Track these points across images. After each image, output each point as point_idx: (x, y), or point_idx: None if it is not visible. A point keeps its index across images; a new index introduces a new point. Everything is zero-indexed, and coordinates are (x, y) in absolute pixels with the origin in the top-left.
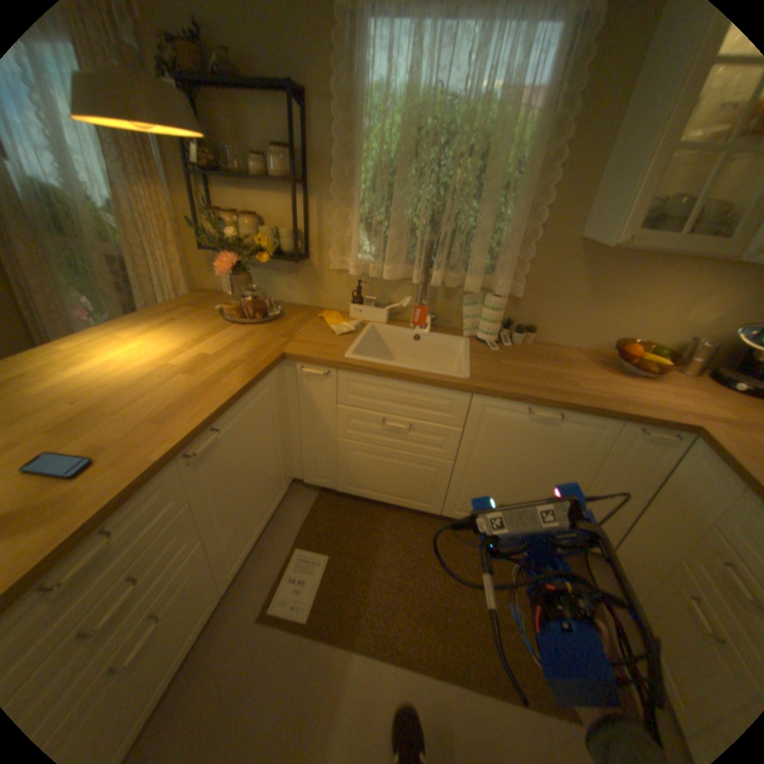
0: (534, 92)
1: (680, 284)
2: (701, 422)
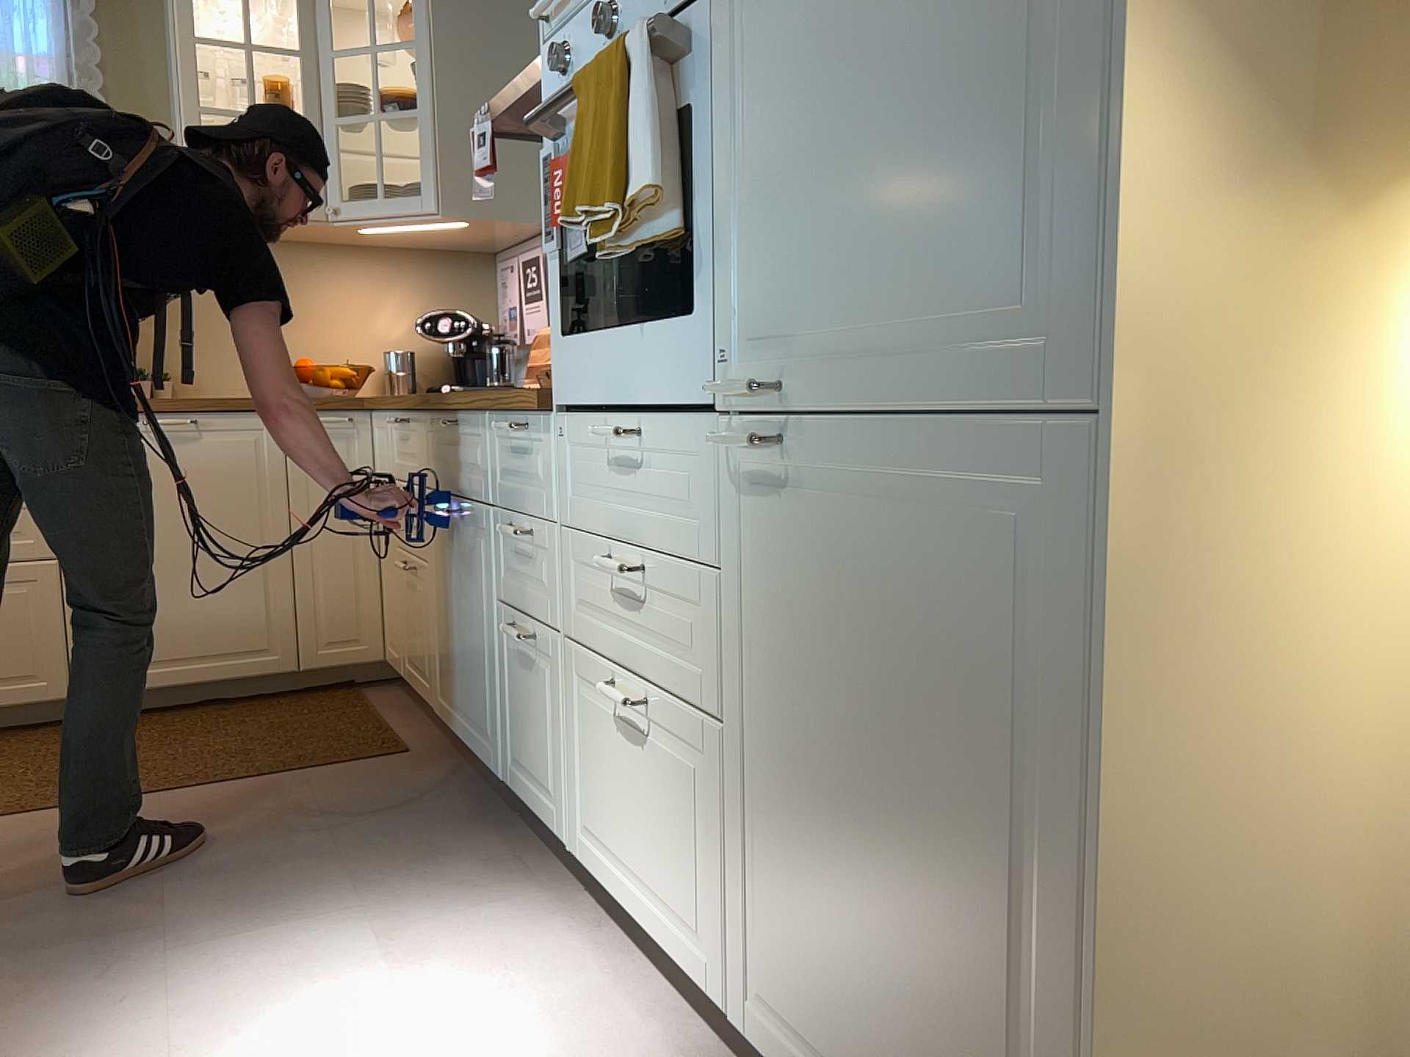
0: (32, 59)
1: (338, 287)
2: (365, 396)
